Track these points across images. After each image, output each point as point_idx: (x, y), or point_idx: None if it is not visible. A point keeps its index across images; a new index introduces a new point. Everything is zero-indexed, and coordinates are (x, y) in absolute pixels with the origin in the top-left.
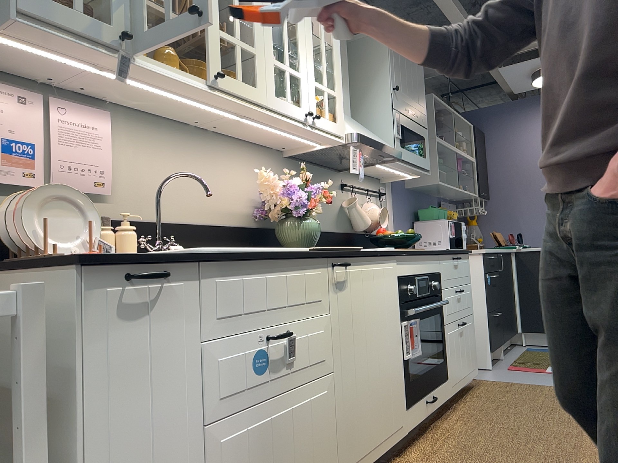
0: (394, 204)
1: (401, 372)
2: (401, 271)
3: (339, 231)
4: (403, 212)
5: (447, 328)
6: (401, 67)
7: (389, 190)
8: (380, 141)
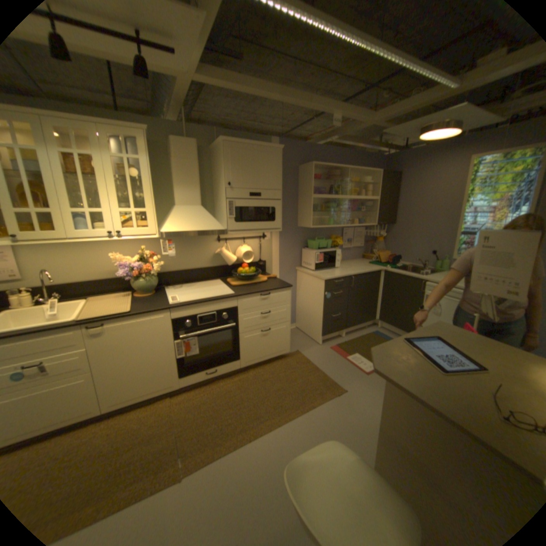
0: (279, 240)
1: (172, 364)
2: (175, 315)
3: (212, 266)
4: (290, 243)
5: (242, 335)
6: (241, 163)
7: (274, 232)
8: (201, 227)
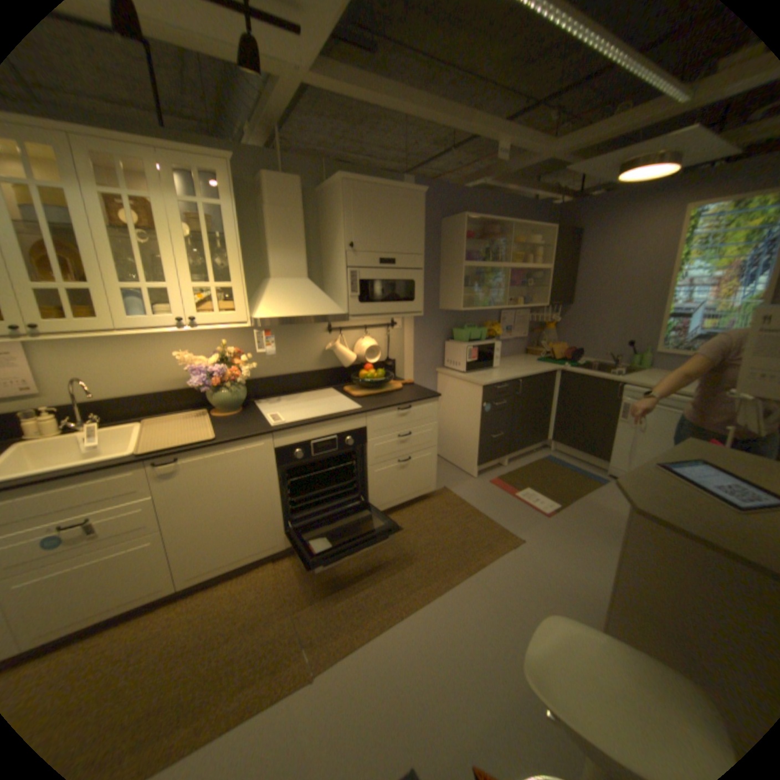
0: (413, 329)
1: (276, 513)
2: (280, 443)
3: (321, 369)
4: (429, 333)
5: (373, 468)
6: (369, 214)
7: (407, 318)
8: (312, 310)
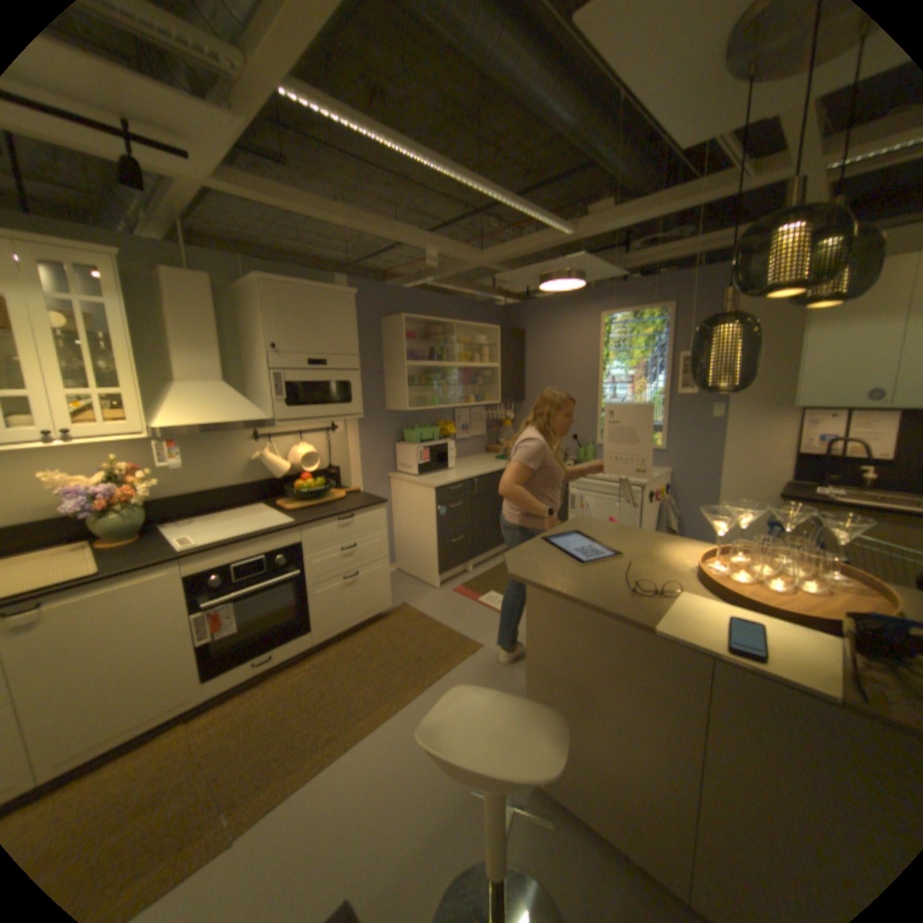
0: (358, 432)
1: (186, 659)
2: (189, 570)
3: (247, 482)
4: (377, 436)
5: (312, 589)
6: (292, 315)
7: (350, 421)
8: (227, 417)
